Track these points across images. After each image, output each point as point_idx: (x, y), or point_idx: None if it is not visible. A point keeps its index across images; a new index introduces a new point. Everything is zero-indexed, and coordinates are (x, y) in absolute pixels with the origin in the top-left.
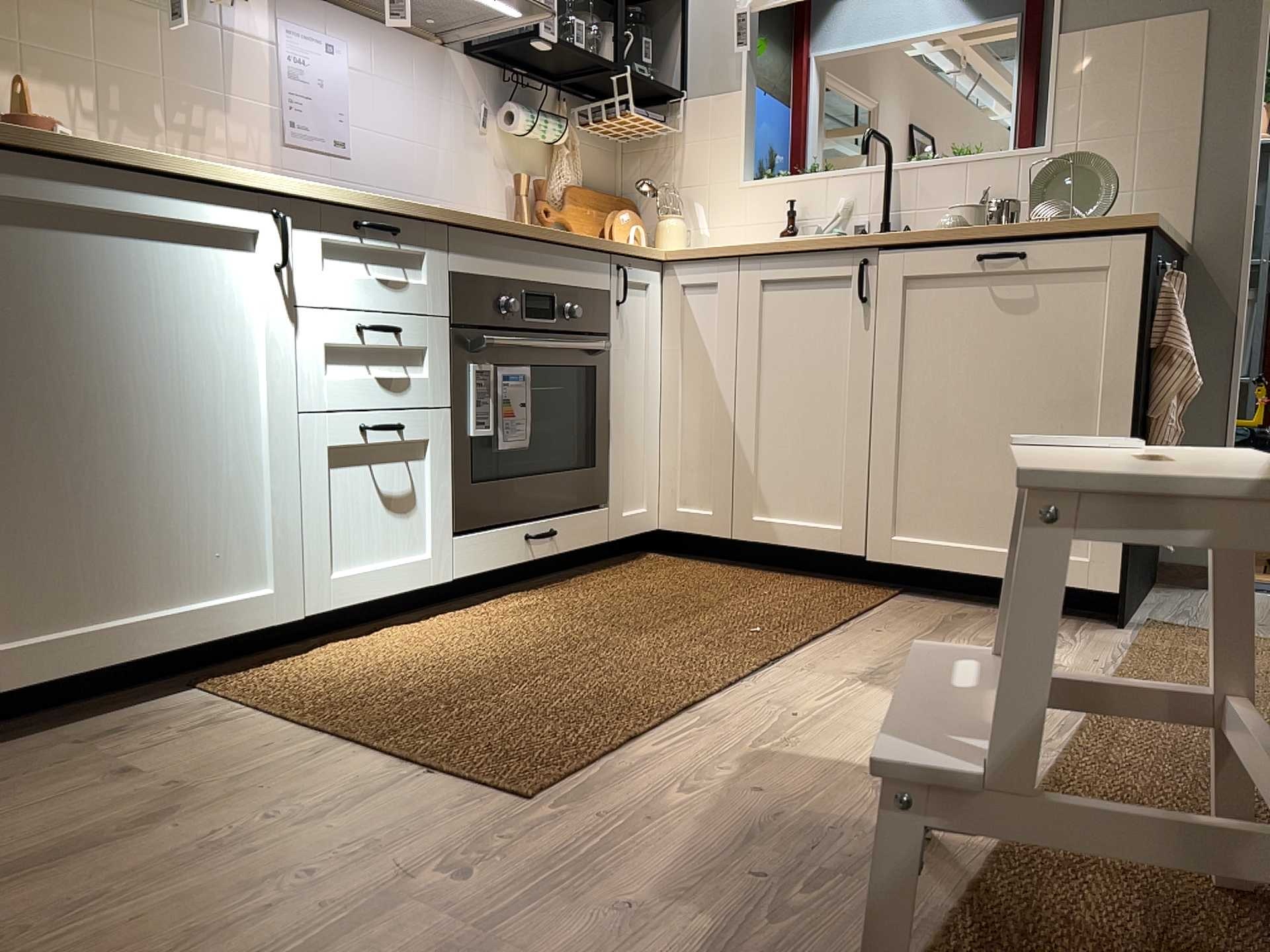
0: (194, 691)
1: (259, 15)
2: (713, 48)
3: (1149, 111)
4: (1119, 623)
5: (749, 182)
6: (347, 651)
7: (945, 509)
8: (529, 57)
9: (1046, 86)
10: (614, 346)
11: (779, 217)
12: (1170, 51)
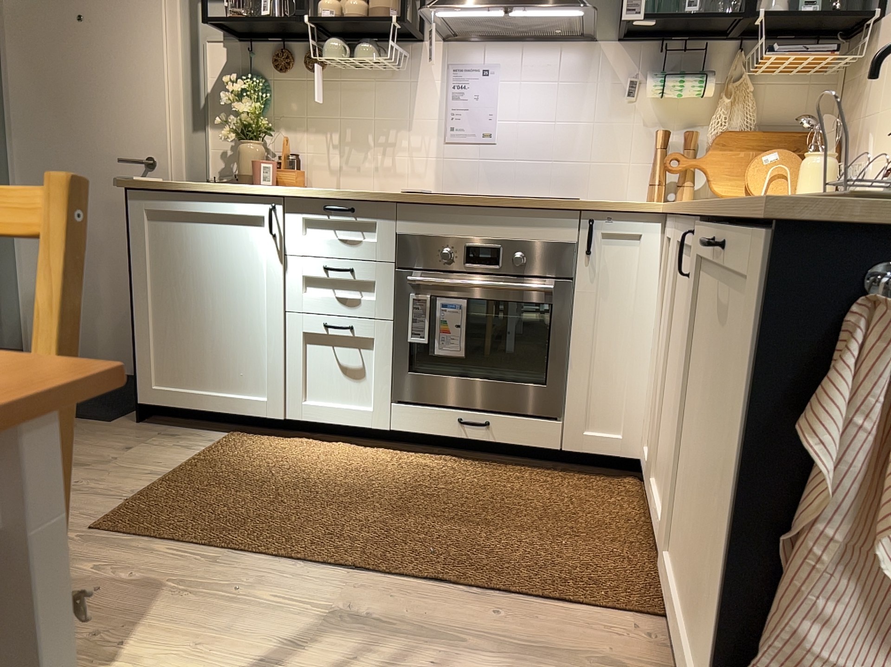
0: (231, 434)
1: (431, 65)
2: None
3: None
4: None
5: None
6: (308, 445)
7: (687, 552)
8: (668, 28)
9: None
10: (581, 291)
11: None
12: None
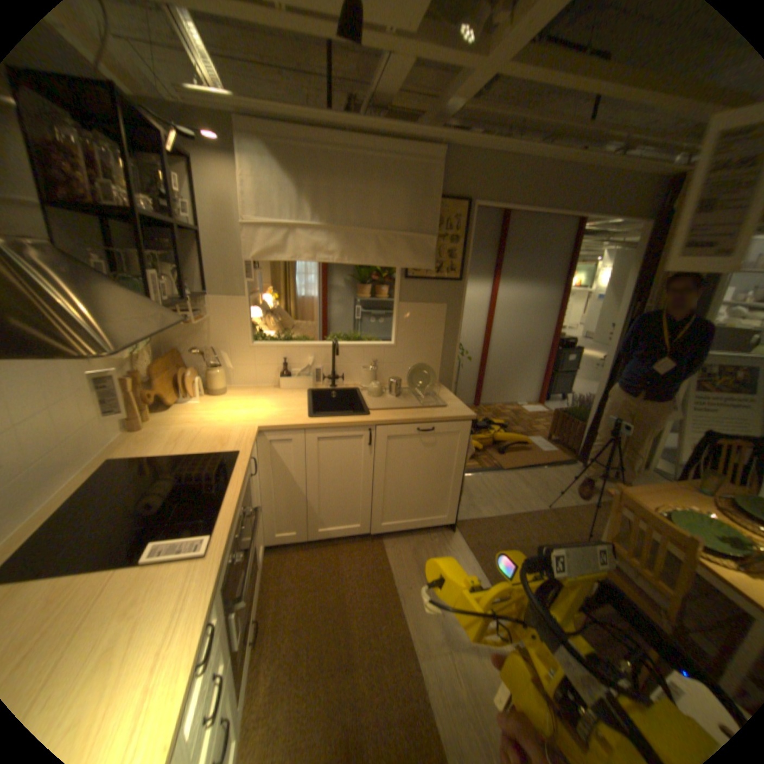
0: None
1: None
2: (222, 268)
3: (428, 335)
4: (452, 530)
5: (255, 344)
6: None
7: (400, 511)
8: None
9: (395, 320)
10: (252, 497)
11: (275, 362)
12: (436, 315)
